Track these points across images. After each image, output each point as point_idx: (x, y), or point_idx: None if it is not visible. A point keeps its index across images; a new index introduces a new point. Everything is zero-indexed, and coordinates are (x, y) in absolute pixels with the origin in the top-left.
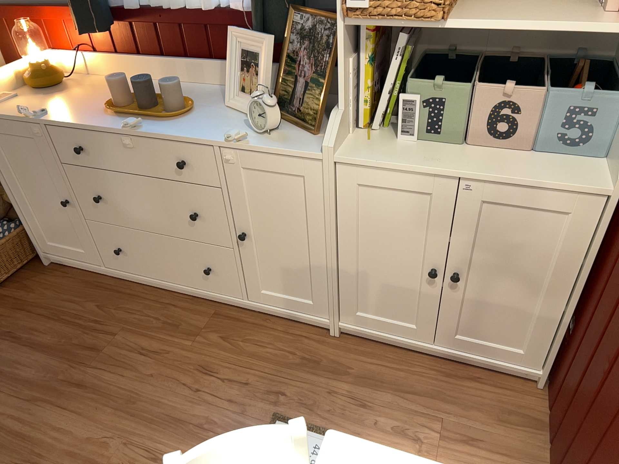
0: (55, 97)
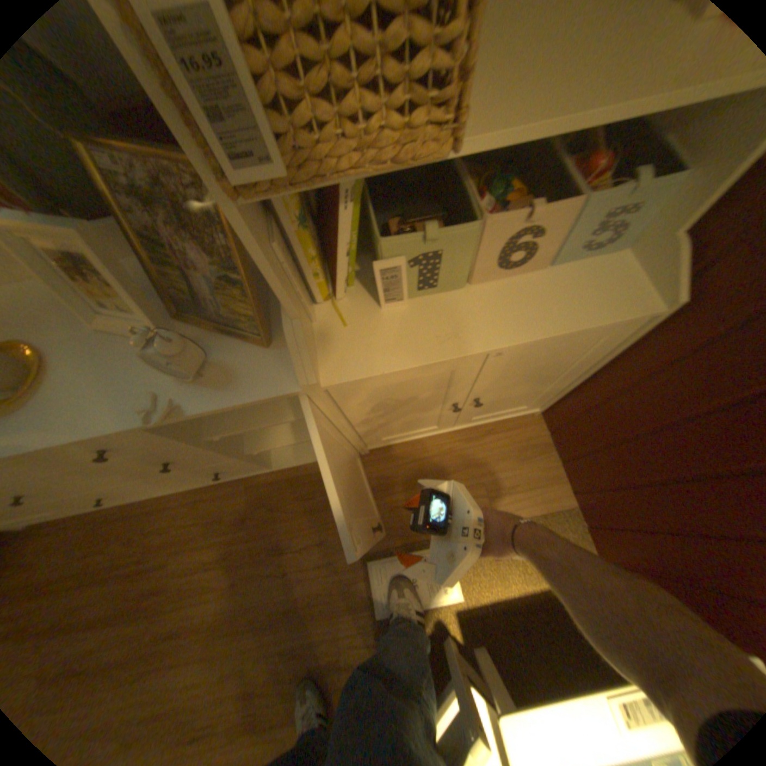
0: None
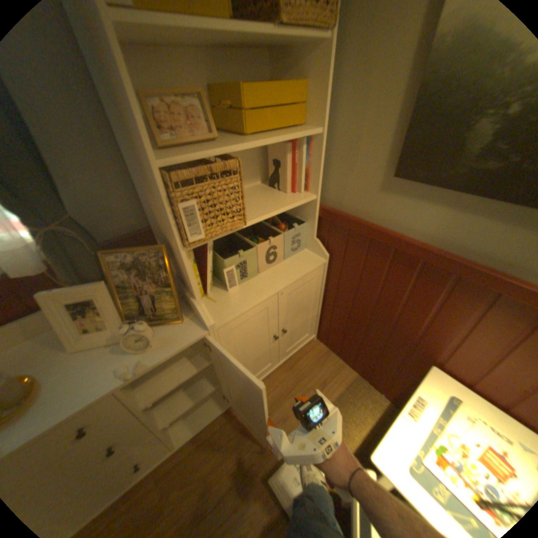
0: None
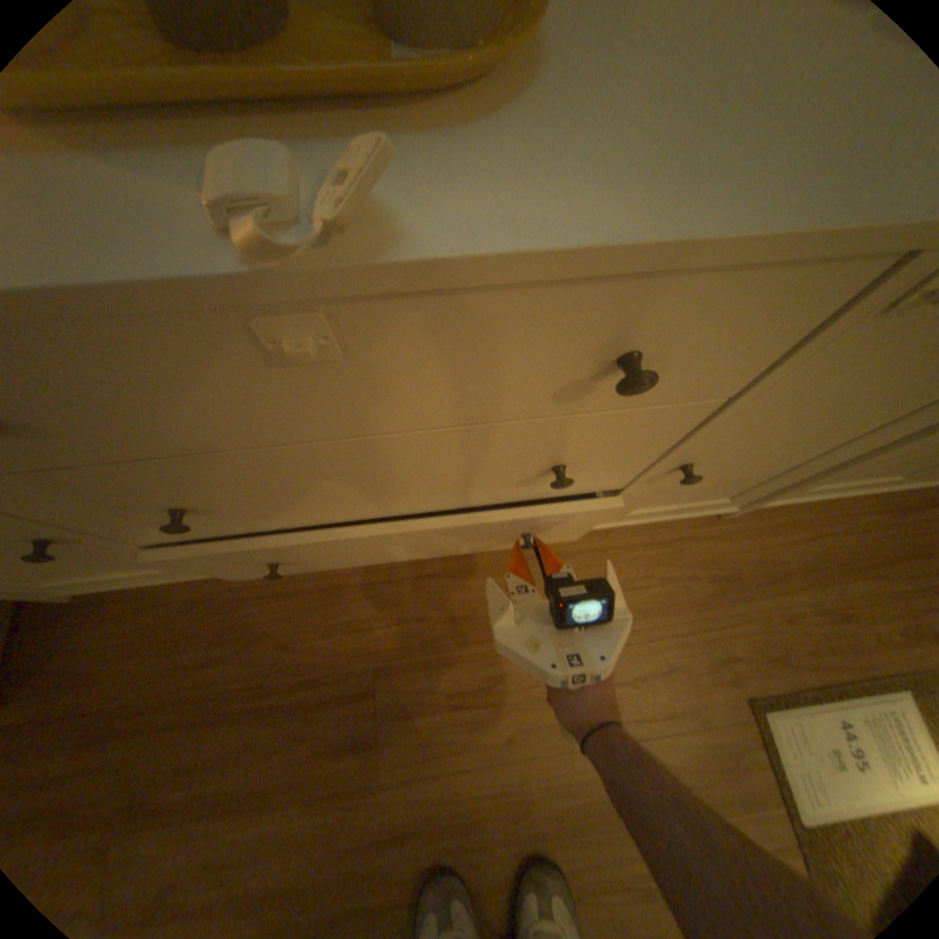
0: None
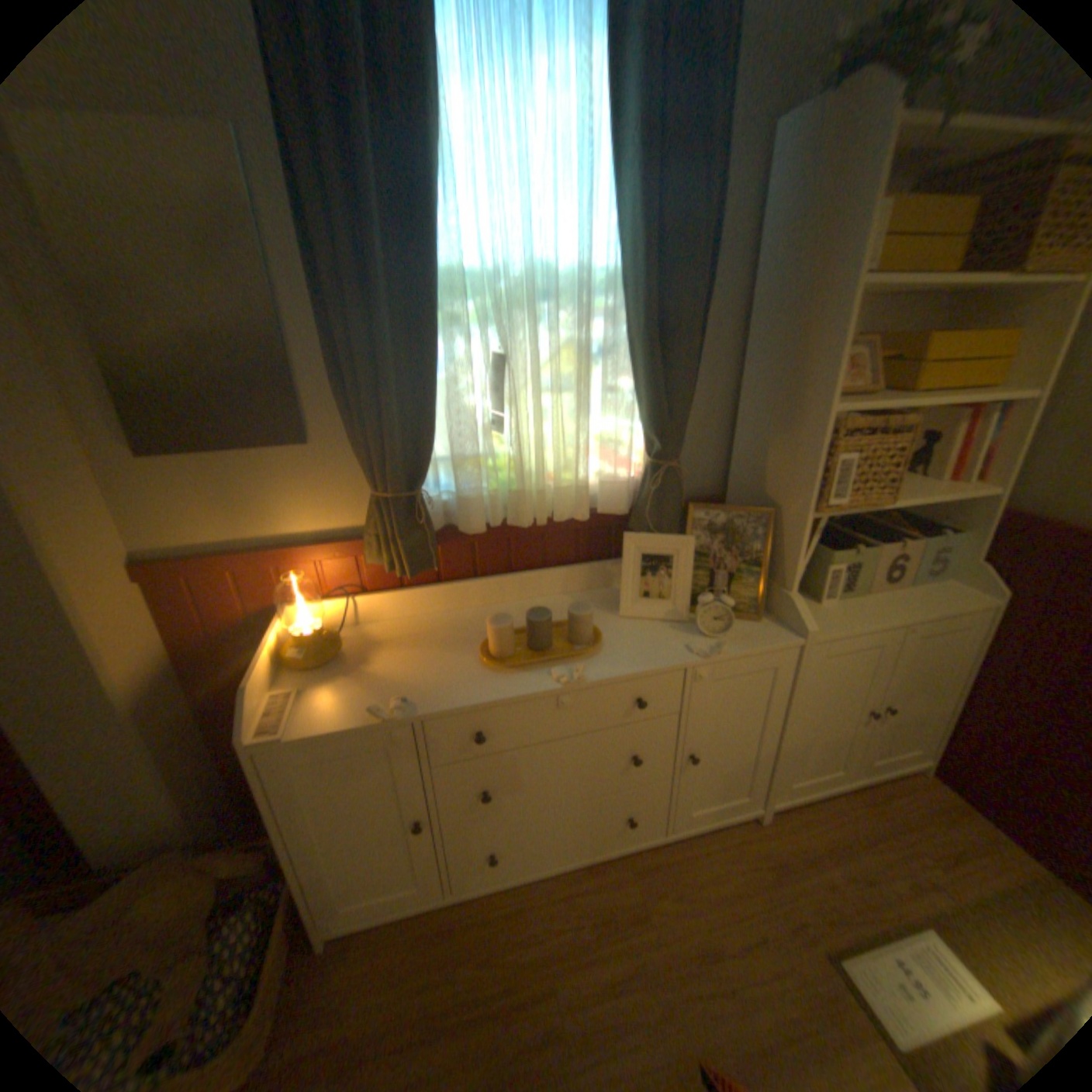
0: (351, 672)
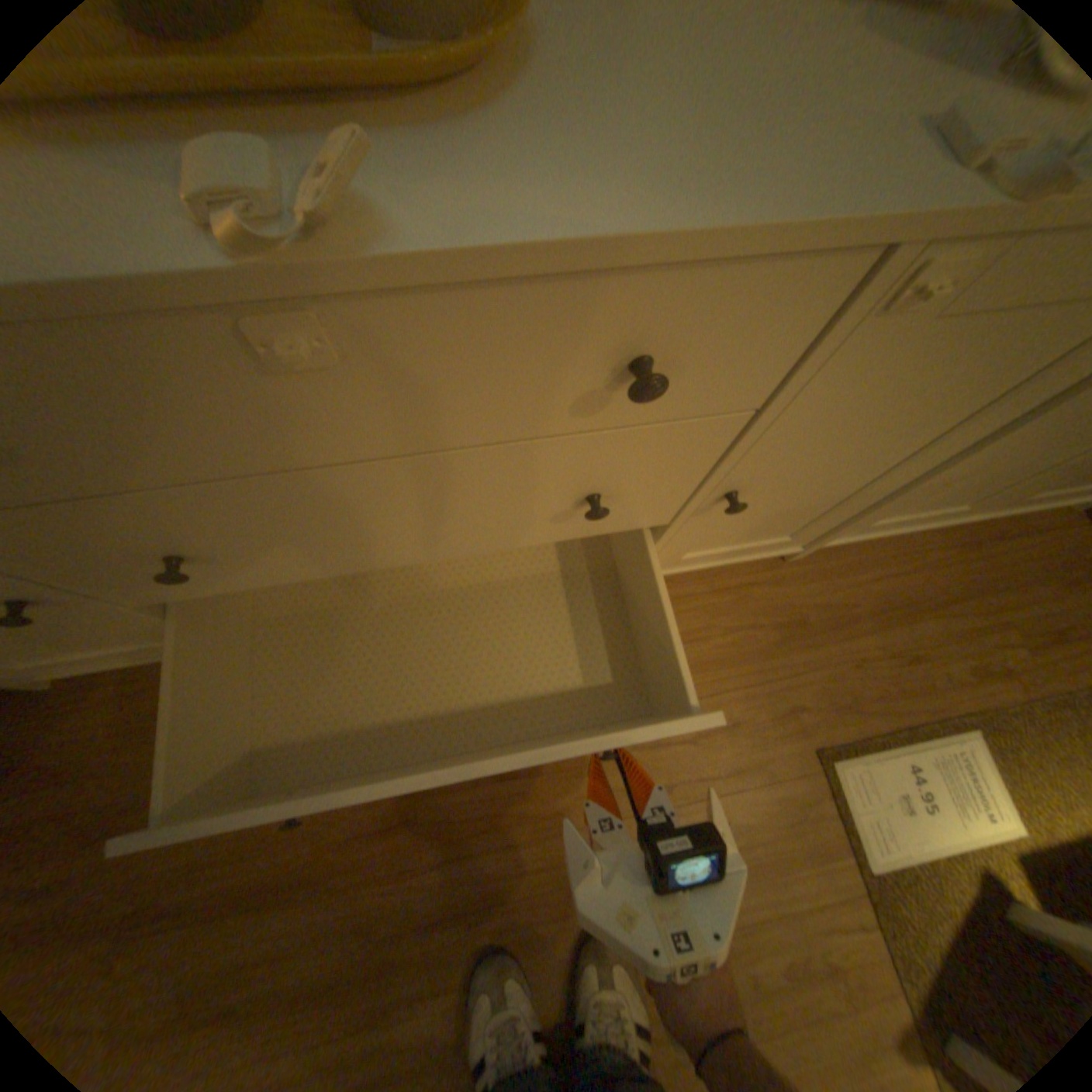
0: None
